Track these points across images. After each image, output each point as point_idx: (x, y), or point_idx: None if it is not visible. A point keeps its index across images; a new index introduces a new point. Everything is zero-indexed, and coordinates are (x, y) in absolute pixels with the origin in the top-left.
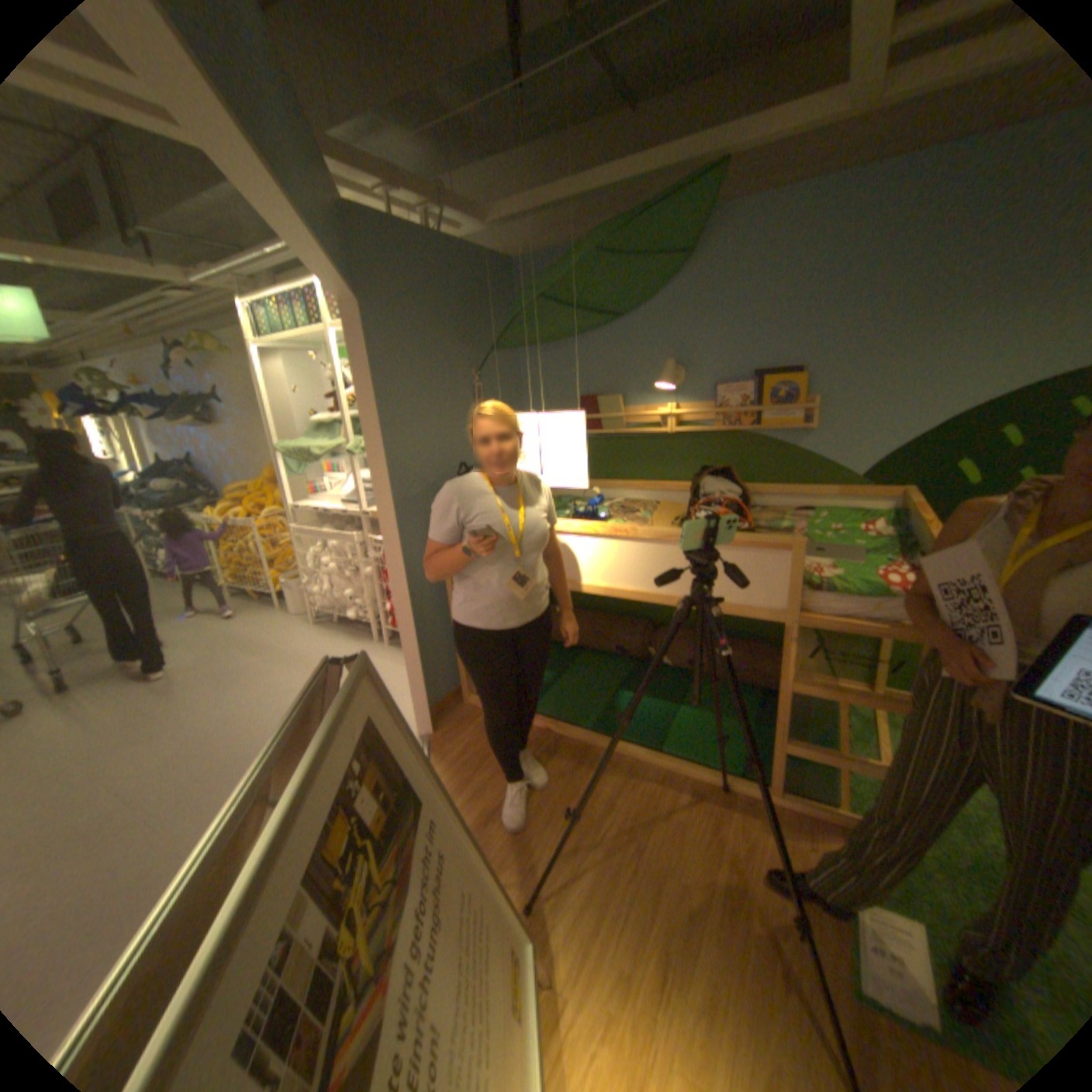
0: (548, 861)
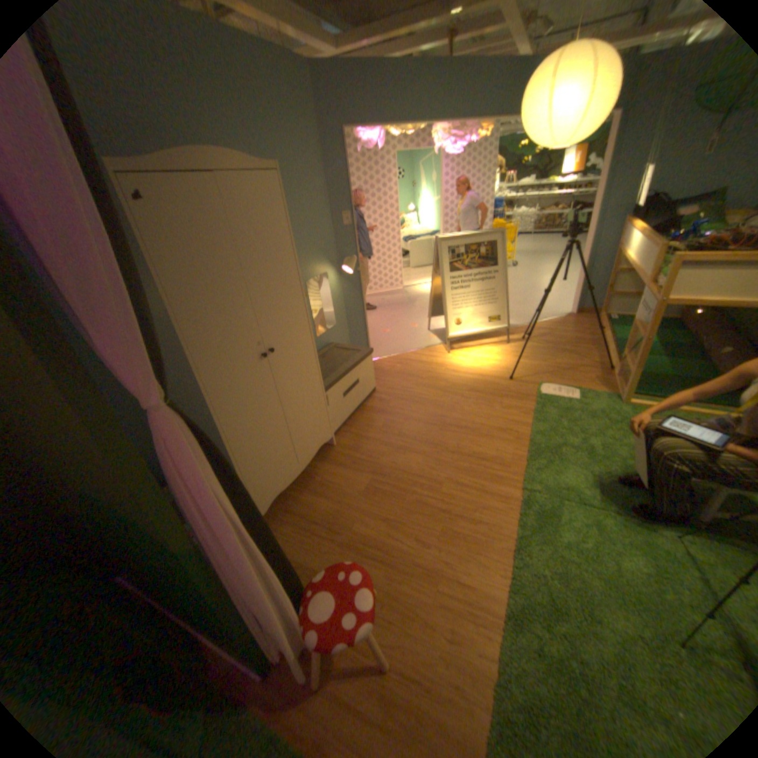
0: (541, 340)
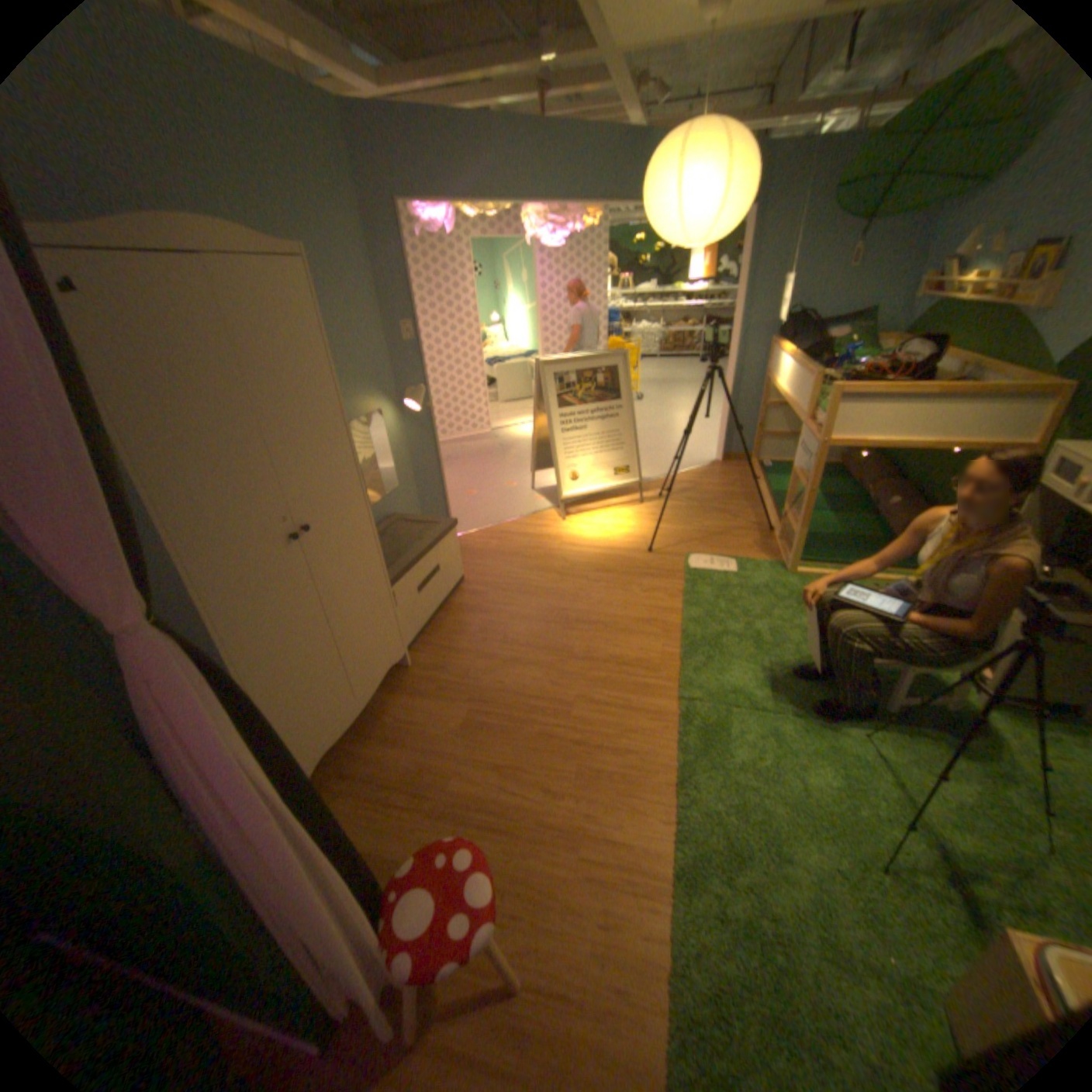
0: (682, 498)
